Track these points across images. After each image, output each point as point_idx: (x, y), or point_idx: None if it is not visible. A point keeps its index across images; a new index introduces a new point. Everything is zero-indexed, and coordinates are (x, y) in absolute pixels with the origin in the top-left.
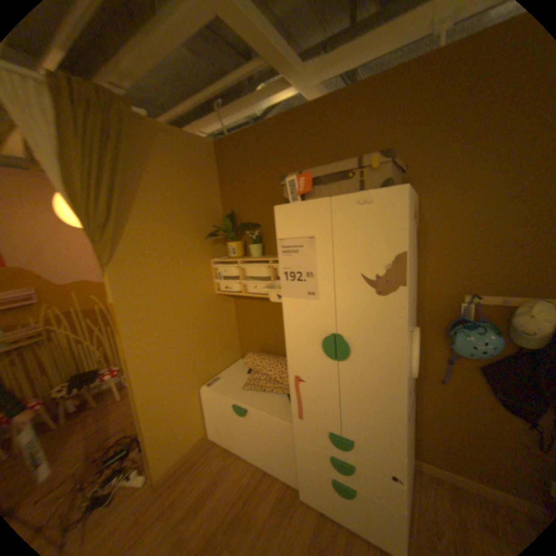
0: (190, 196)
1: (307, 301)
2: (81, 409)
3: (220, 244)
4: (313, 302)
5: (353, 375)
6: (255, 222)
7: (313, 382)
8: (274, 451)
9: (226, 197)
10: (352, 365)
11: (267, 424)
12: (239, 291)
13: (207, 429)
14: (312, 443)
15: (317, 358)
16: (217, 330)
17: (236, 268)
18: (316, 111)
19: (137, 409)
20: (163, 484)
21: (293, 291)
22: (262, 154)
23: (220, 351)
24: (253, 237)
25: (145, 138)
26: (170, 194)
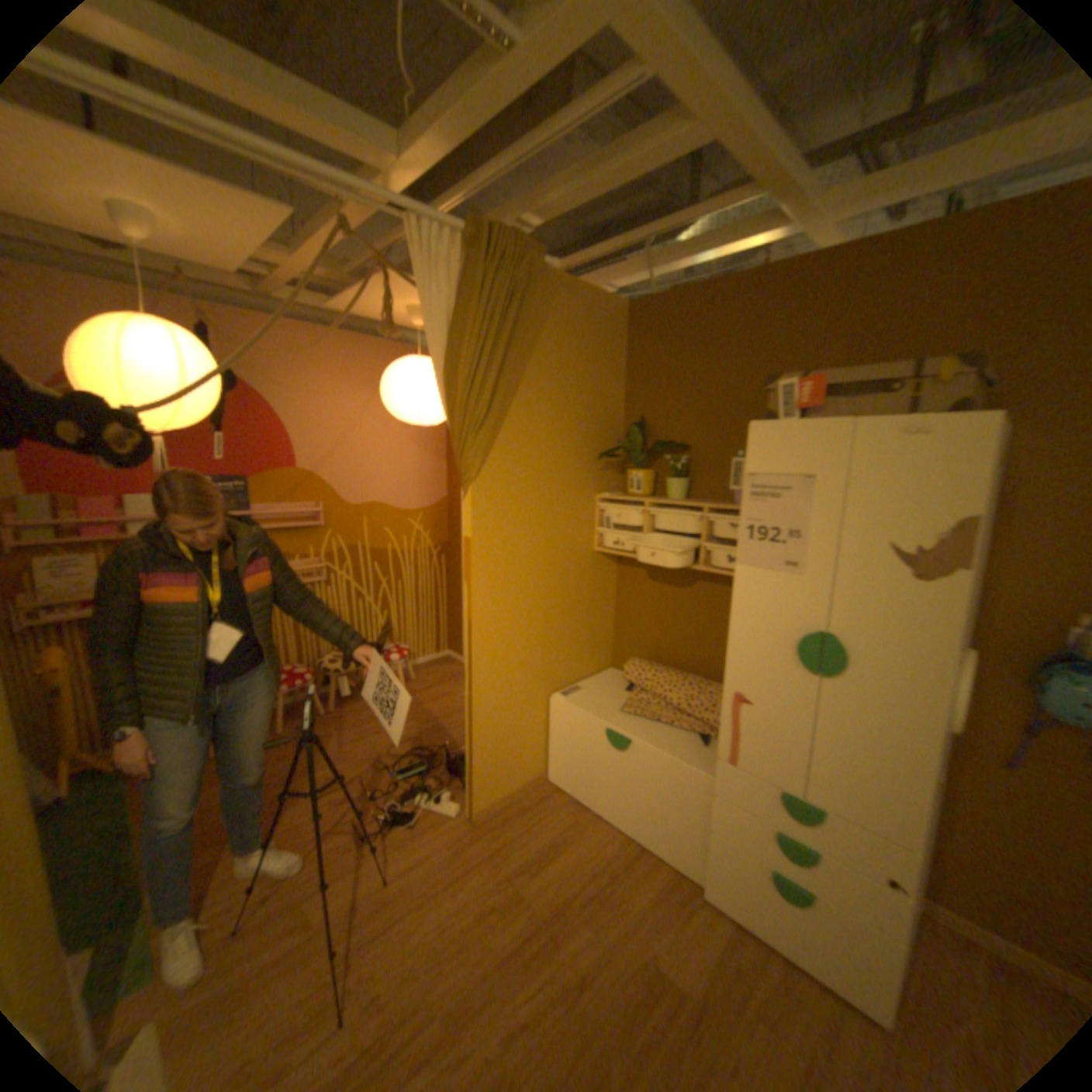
0: (584, 389)
1: (781, 575)
2: (353, 697)
3: (612, 472)
4: (792, 577)
5: (845, 703)
6: (681, 442)
7: (768, 707)
8: (669, 815)
9: (635, 395)
10: (847, 687)
11: (665, 768)
12: (636, 552)
13: (550, 765)
14: (746, 807)
15: (782, 667)
16: (587, 611)
17: (639, 514)
18: (833, 266)
19: (473, 699)
20: (486, 823)
21: (760, 557)
22: (715, 330)
23: (586, 646)
24: (679, 466)
25: (544, 299)
26: (560, 385)
